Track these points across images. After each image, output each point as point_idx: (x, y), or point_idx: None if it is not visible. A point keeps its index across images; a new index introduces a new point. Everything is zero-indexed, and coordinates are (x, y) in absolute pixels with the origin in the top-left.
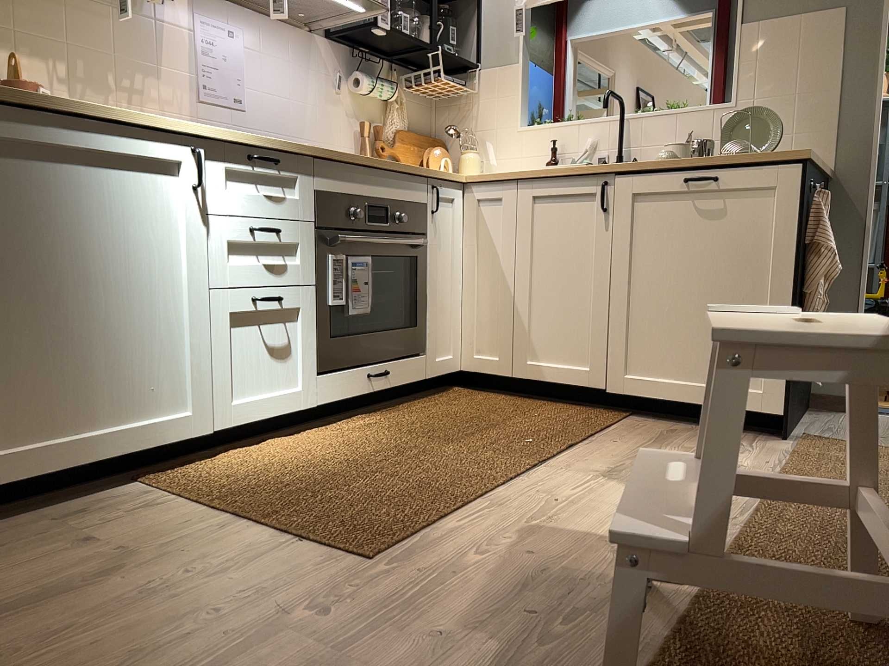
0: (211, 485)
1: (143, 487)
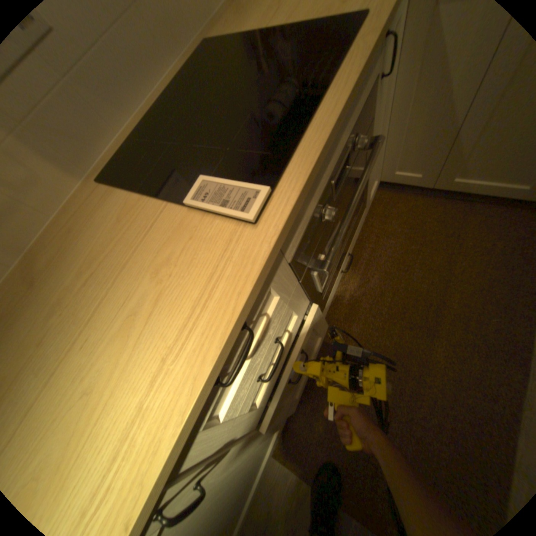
0: (315, 466)
1: (277, 472)
